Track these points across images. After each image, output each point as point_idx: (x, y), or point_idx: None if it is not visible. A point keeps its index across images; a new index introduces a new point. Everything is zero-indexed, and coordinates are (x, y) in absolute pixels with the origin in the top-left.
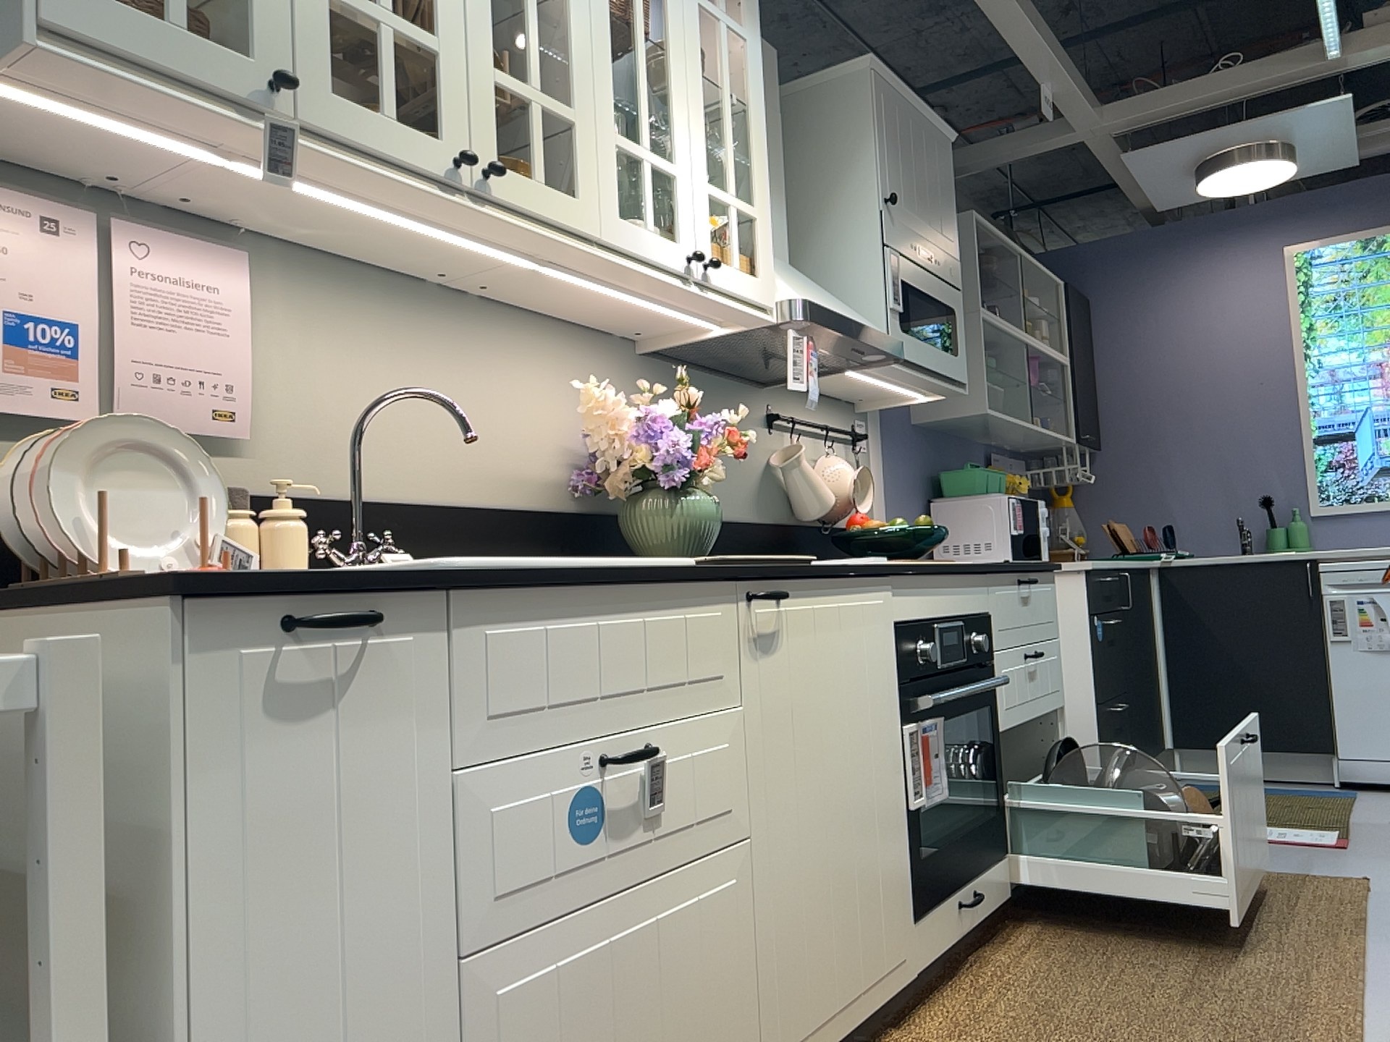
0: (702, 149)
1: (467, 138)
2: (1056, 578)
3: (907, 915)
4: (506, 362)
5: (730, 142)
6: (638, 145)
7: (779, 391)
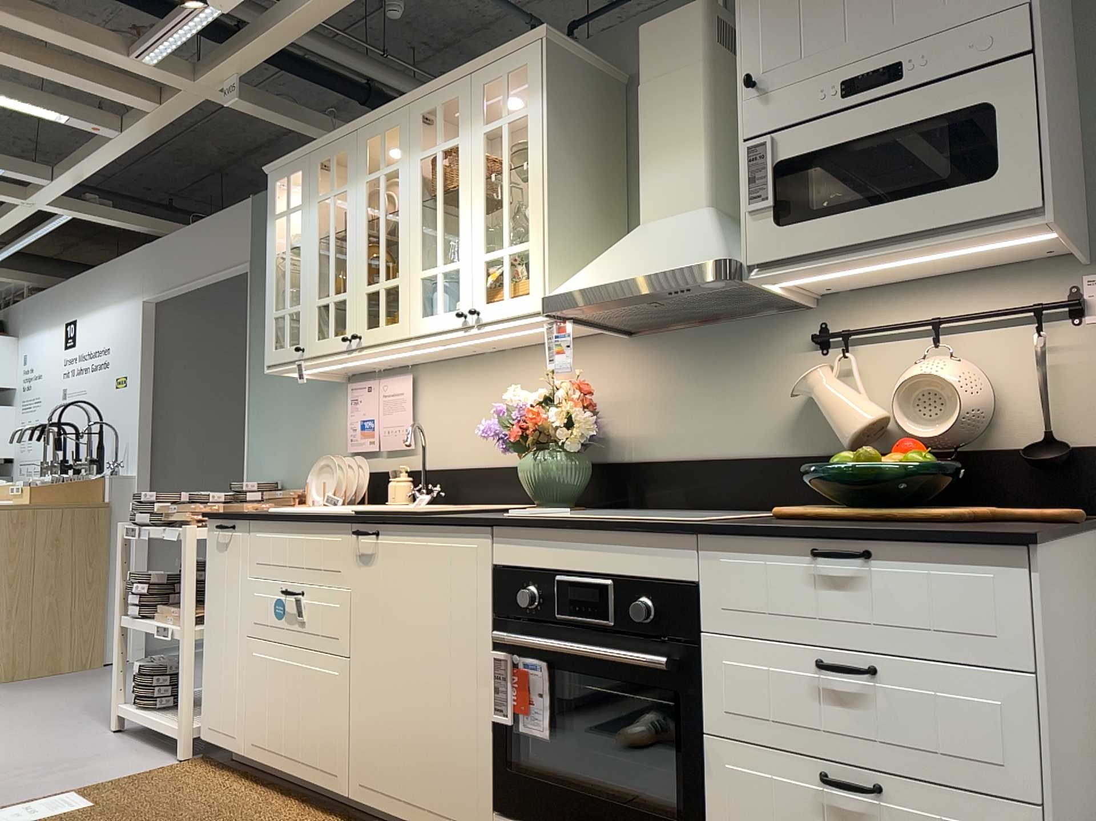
0: (478, 233)
1: (354, 326)
2: (1032, 559)
3: (482, 799)
4: (523, 380)
5: (504, 209)
6: (433, 267)
7: (839, 302)
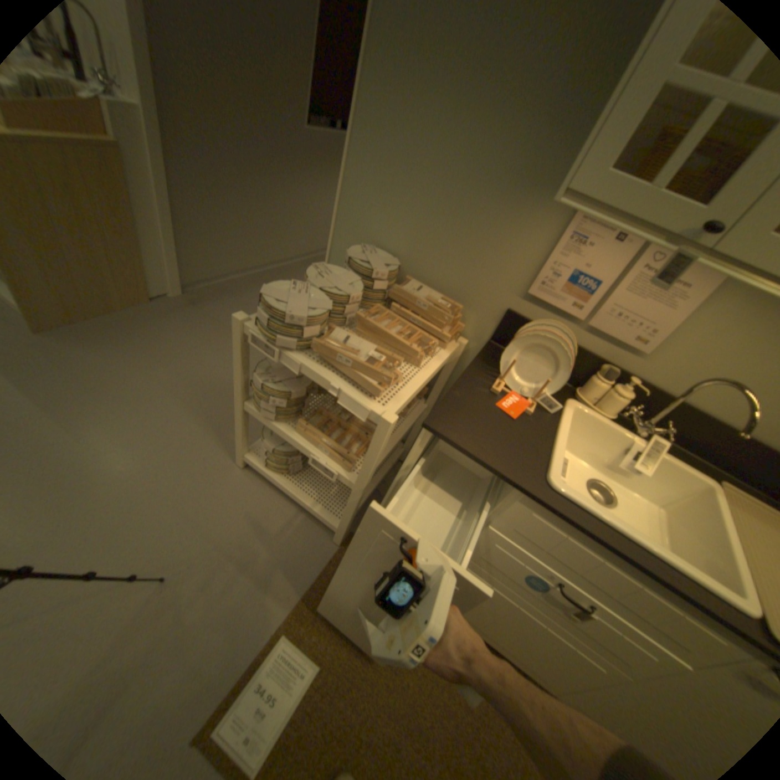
0: None
1: None
2: None
3: None
4: None
5: None
6: None
7: None
